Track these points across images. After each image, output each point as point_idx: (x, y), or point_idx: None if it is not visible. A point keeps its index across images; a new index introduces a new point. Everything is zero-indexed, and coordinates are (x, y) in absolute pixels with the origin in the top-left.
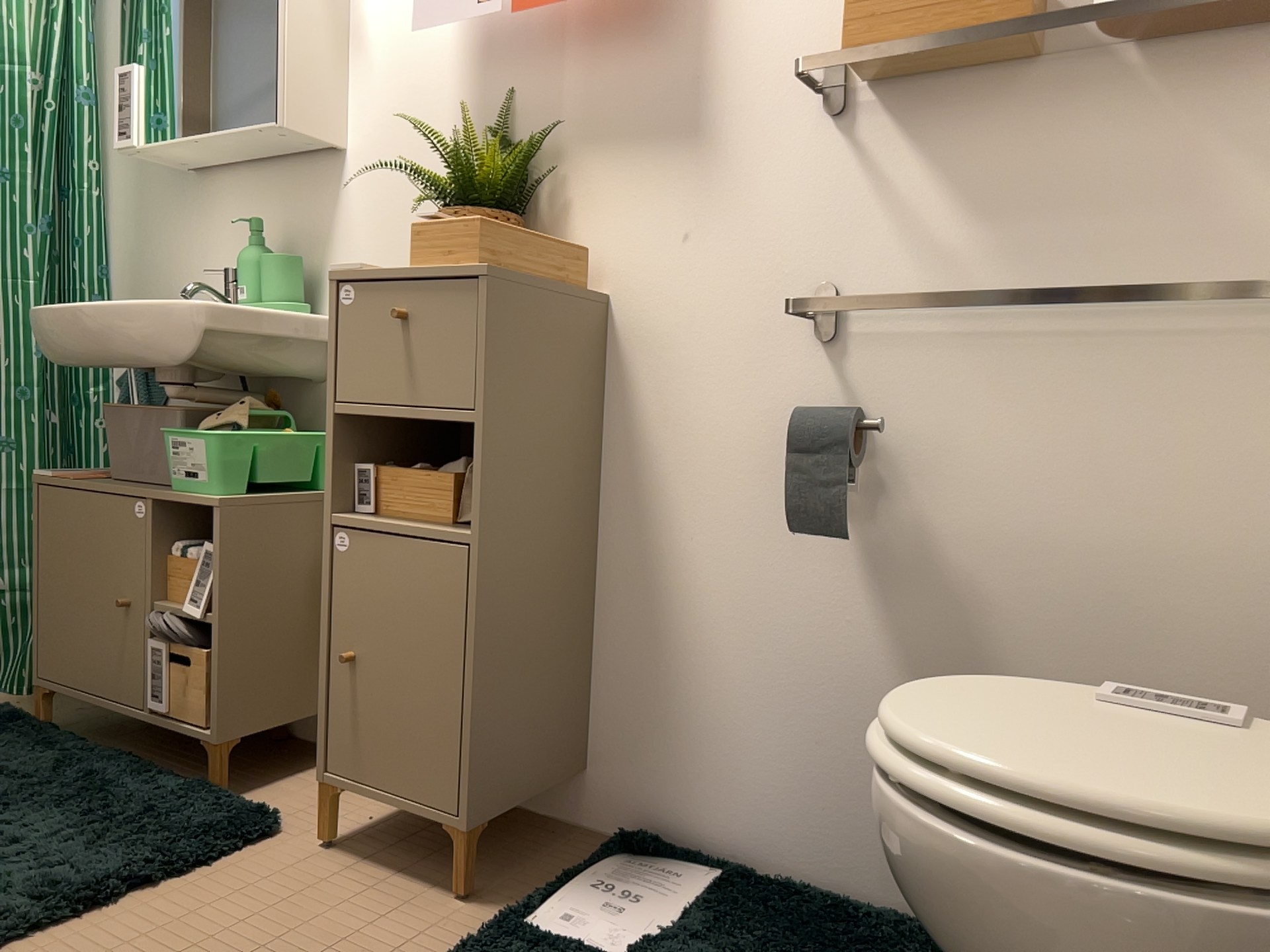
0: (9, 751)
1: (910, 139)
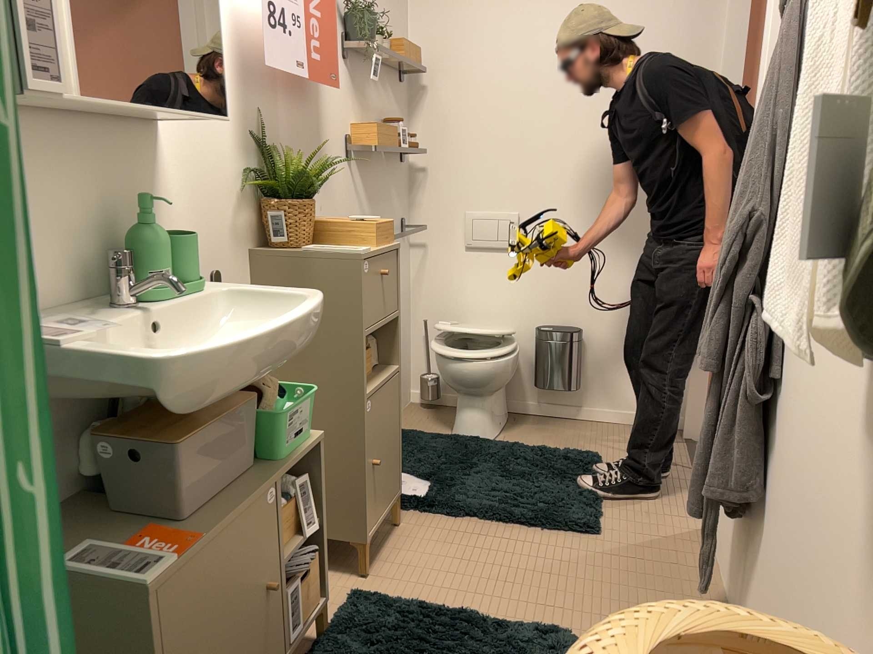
0: None
1: (361, 173)
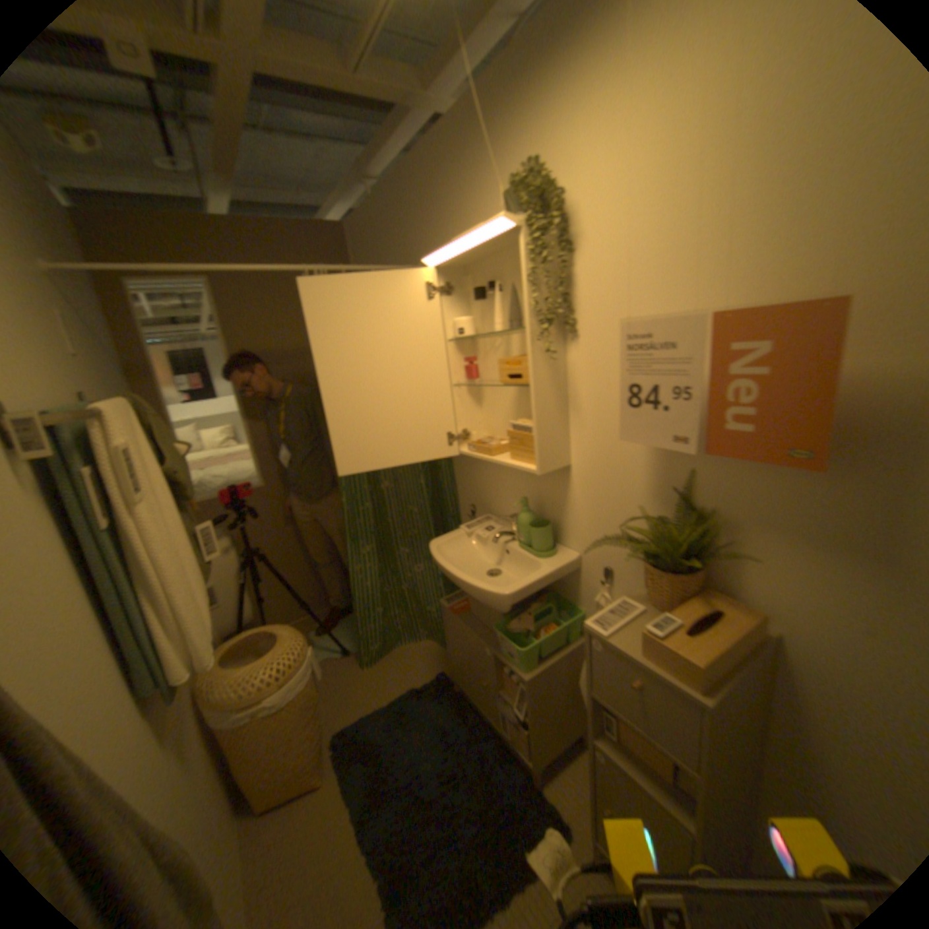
0: (444, 731)
1: None
